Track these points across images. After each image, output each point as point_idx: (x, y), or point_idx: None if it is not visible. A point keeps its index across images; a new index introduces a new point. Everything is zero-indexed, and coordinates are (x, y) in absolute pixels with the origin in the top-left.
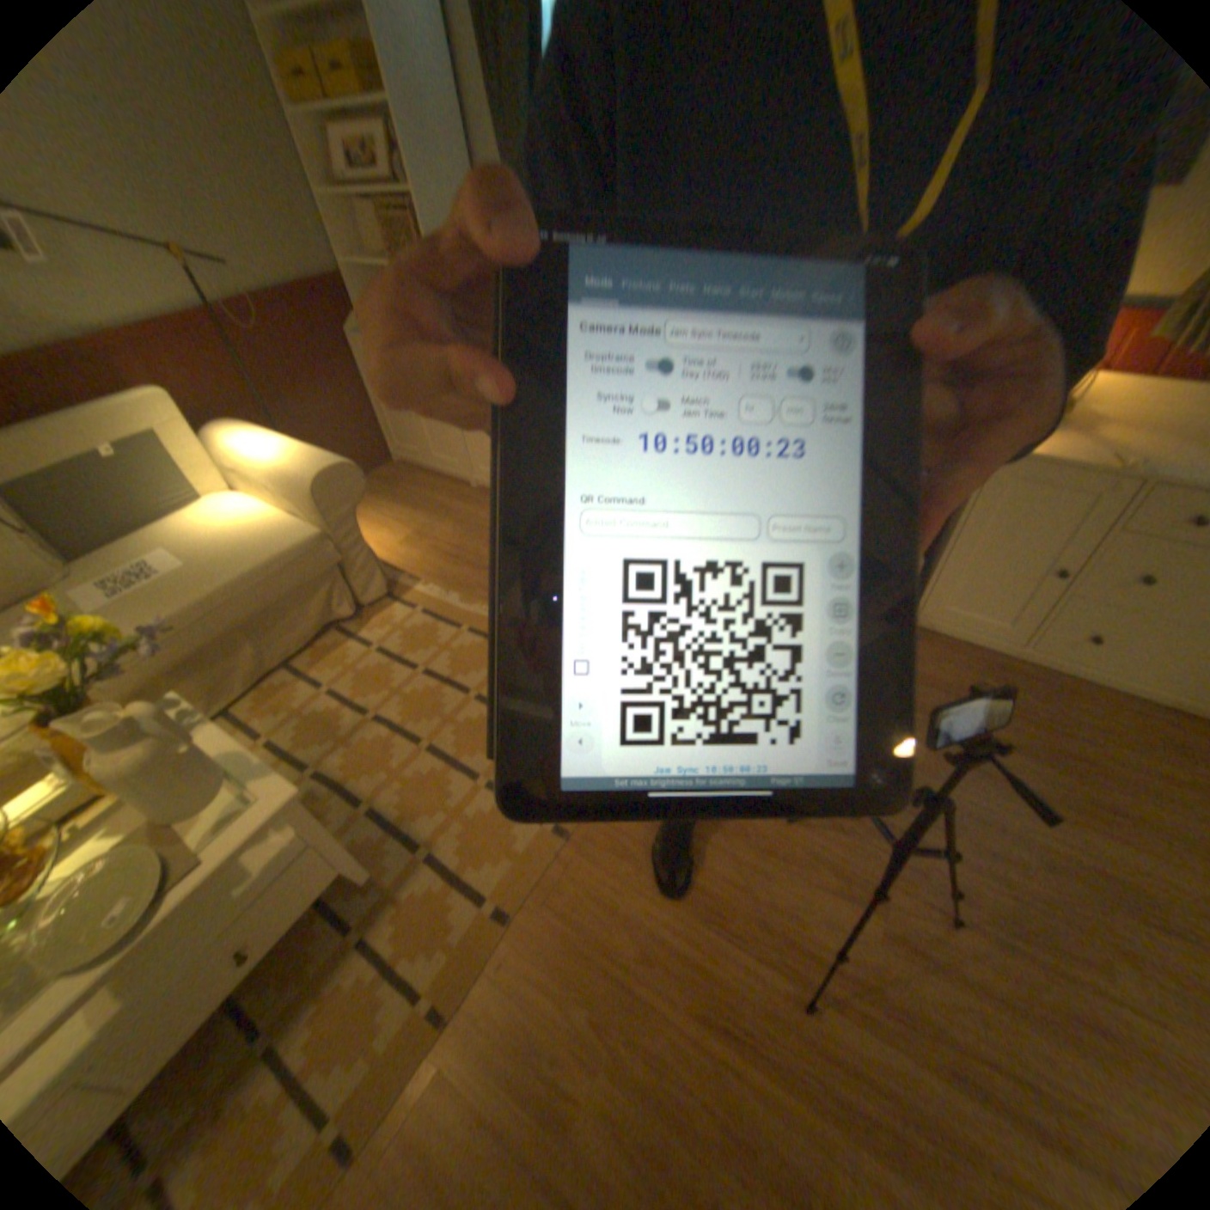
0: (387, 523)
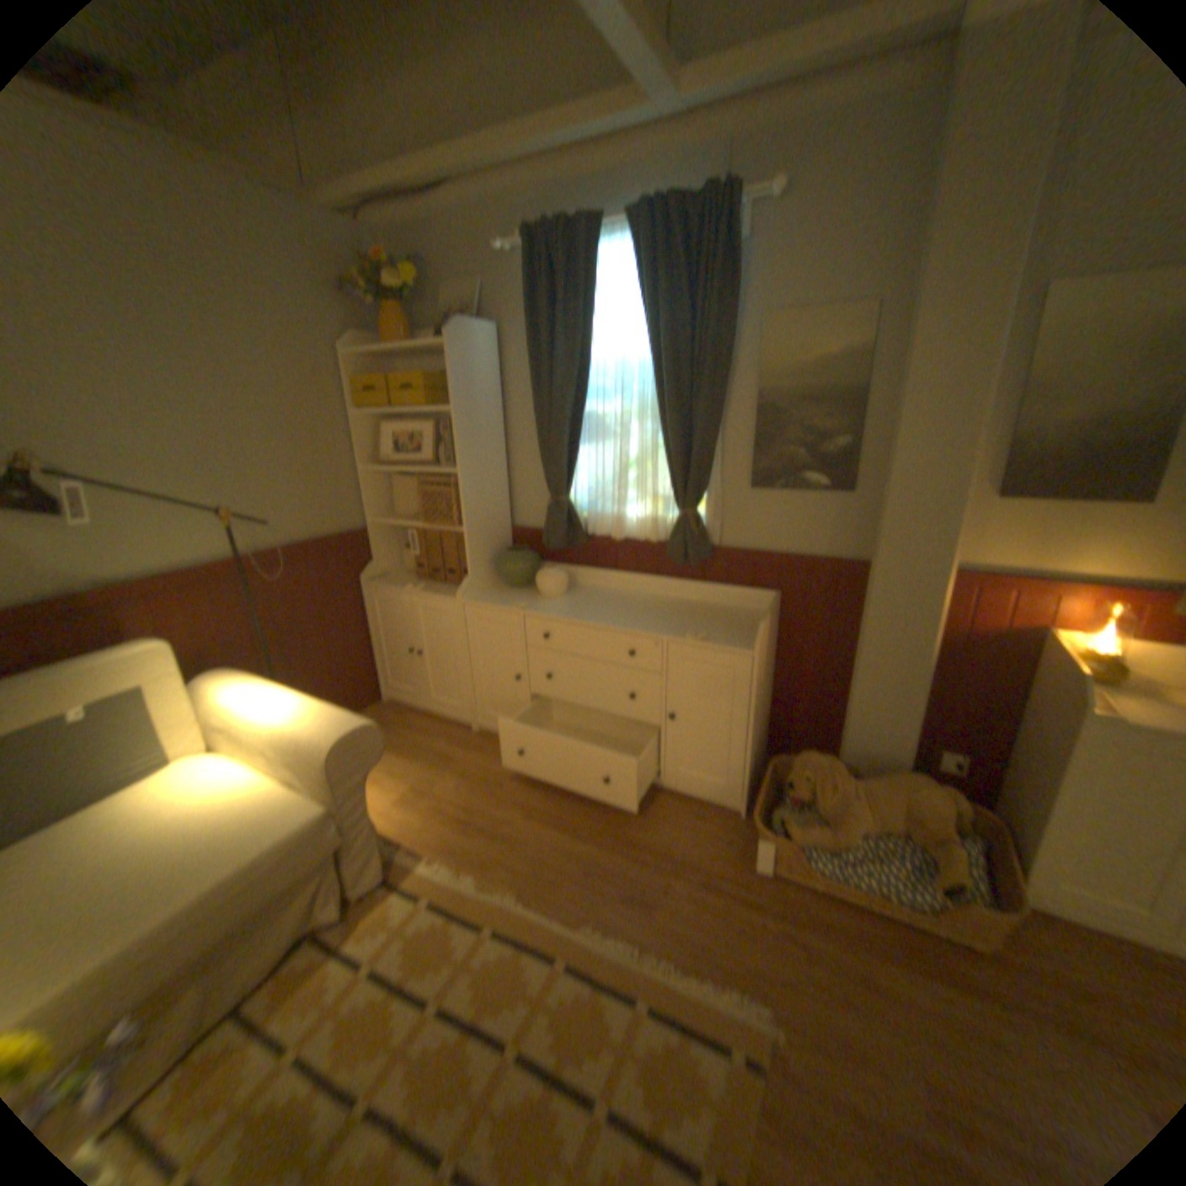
0: (377, 778)
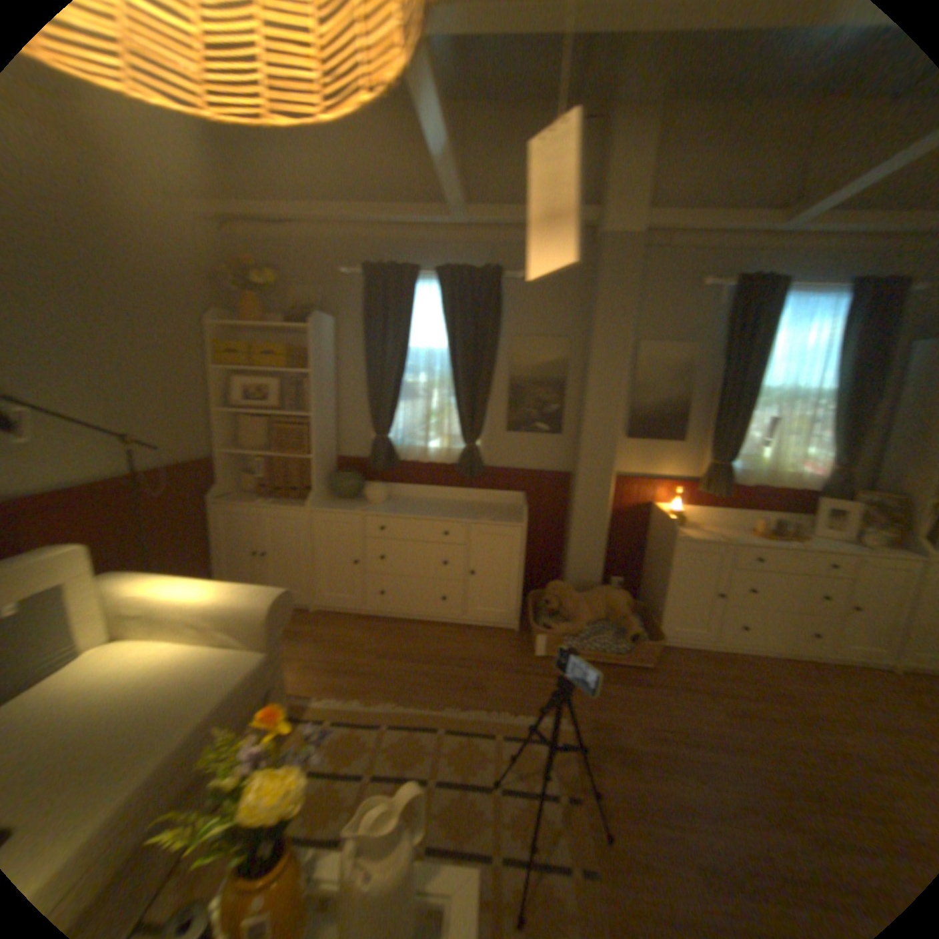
0: None
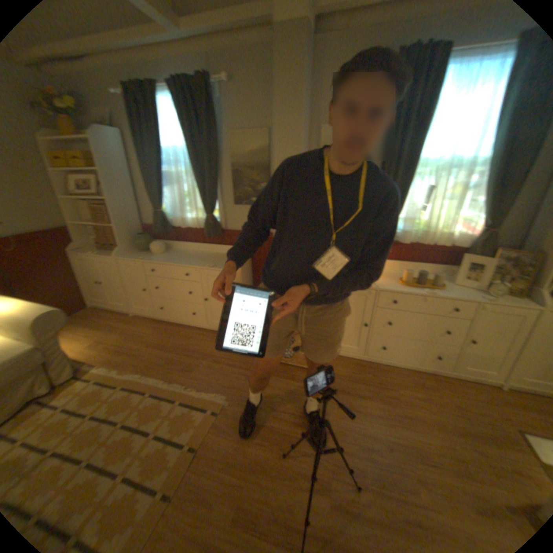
0: (78, 339)
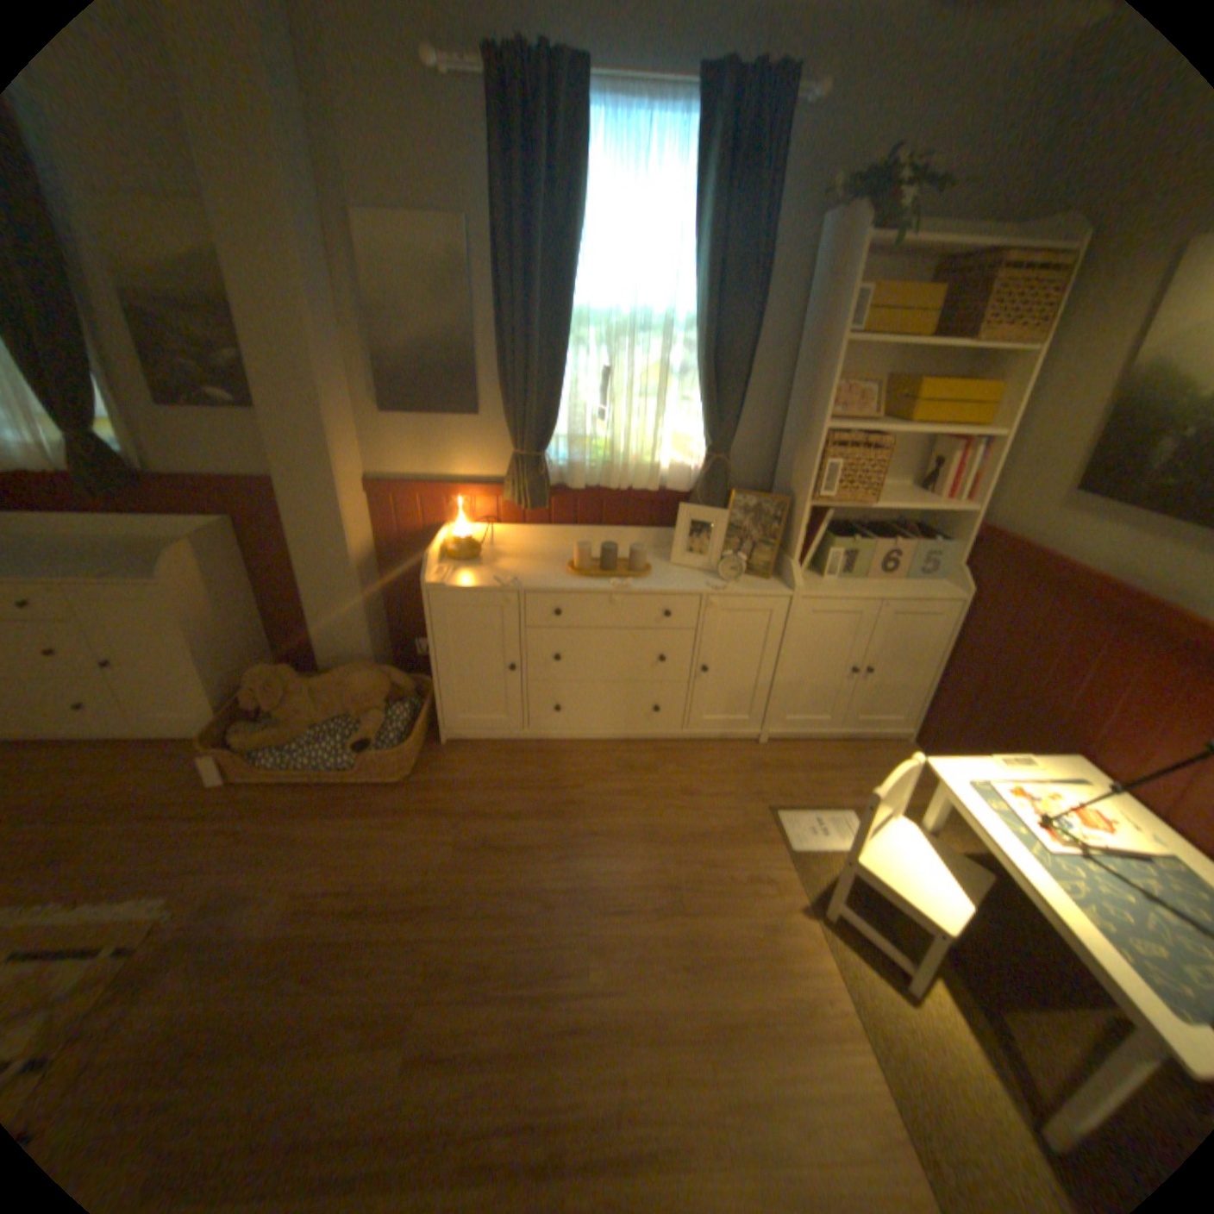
0: None
